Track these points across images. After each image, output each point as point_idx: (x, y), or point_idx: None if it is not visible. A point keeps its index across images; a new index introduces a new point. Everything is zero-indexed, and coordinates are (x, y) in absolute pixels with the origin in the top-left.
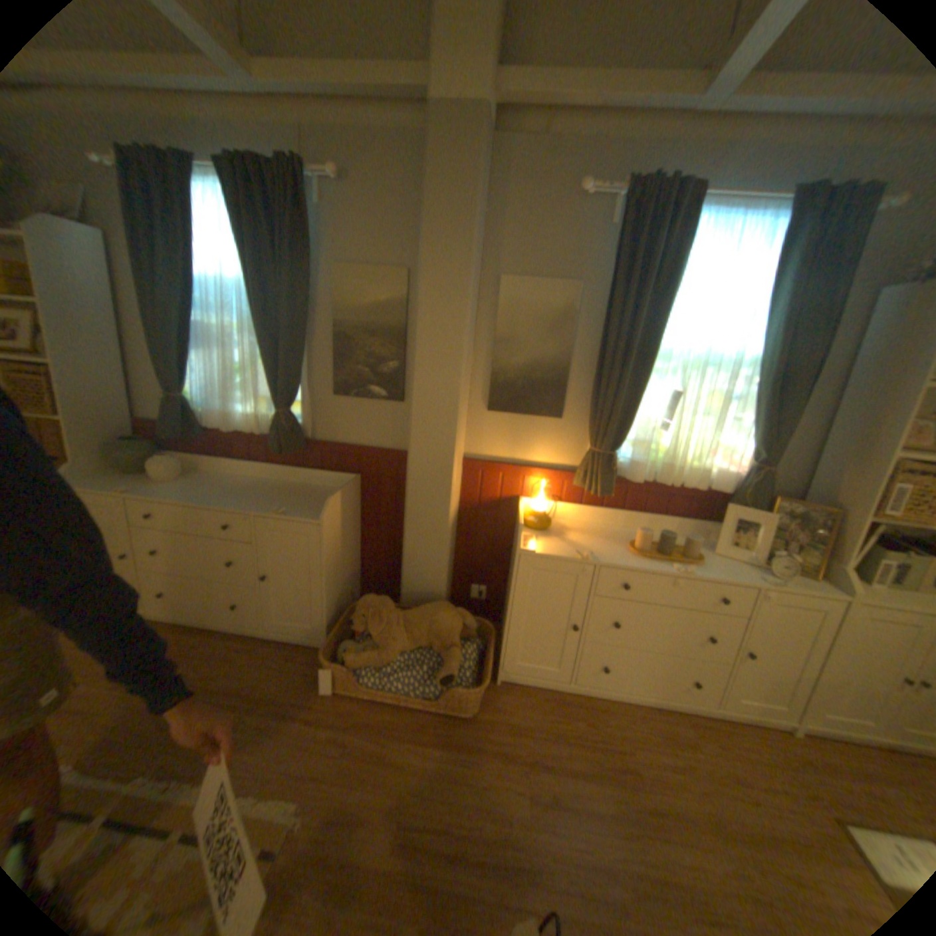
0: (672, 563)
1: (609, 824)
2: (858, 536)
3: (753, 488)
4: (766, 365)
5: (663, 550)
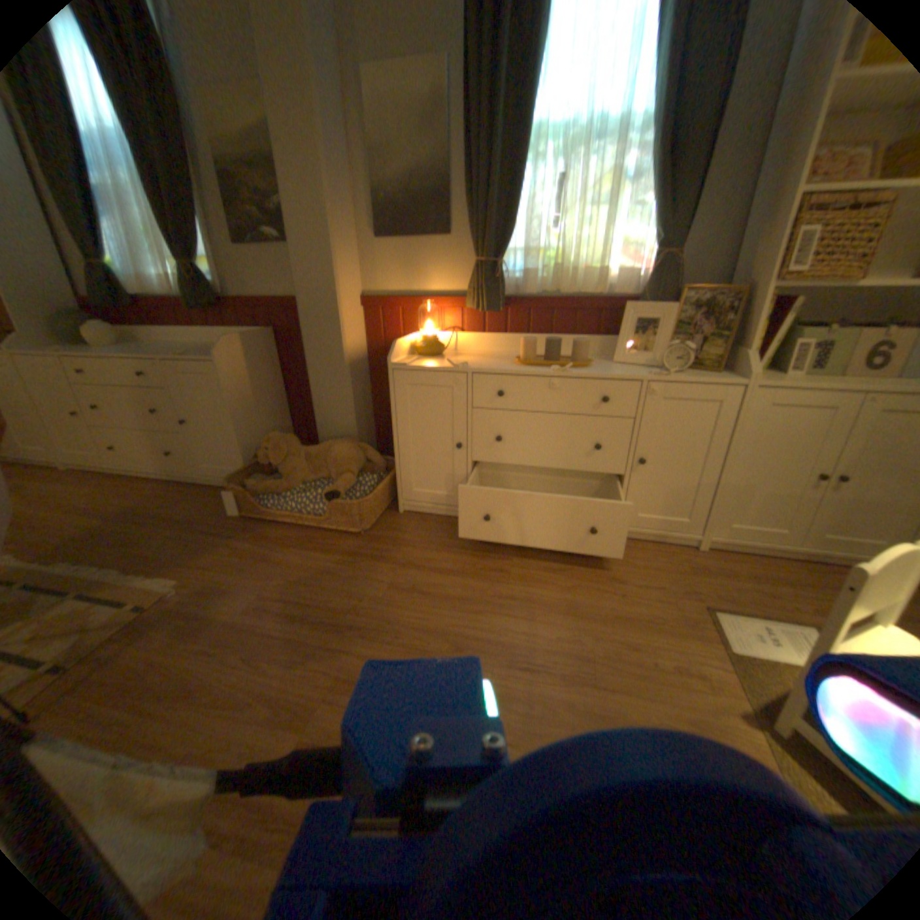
0: (554, 368)
1: (458, 603)
2: (762, 308)
3: (653, 279)
4: (657, 115)
5: (549, 357)
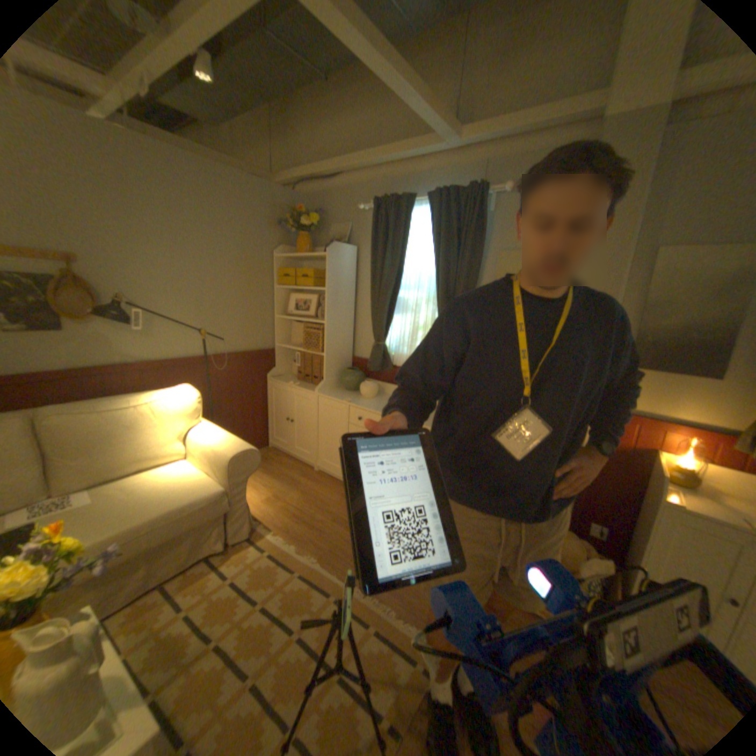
0: None
1: None
2: None
3: None
4: None
5: None
